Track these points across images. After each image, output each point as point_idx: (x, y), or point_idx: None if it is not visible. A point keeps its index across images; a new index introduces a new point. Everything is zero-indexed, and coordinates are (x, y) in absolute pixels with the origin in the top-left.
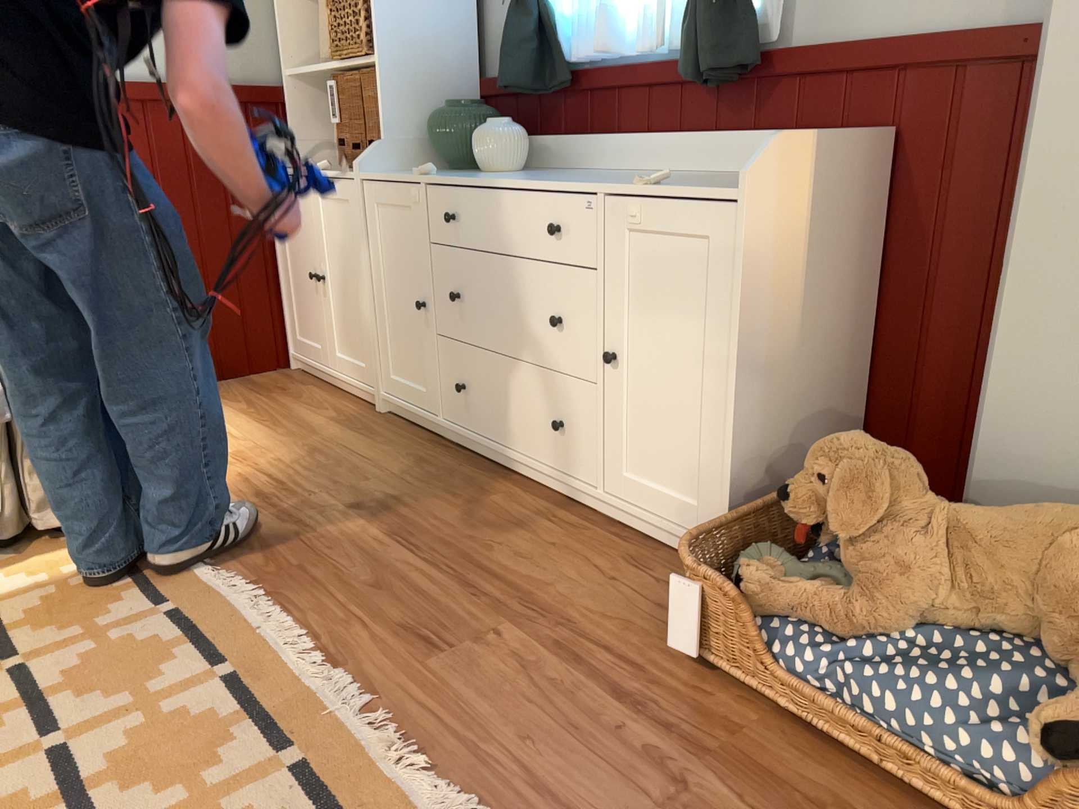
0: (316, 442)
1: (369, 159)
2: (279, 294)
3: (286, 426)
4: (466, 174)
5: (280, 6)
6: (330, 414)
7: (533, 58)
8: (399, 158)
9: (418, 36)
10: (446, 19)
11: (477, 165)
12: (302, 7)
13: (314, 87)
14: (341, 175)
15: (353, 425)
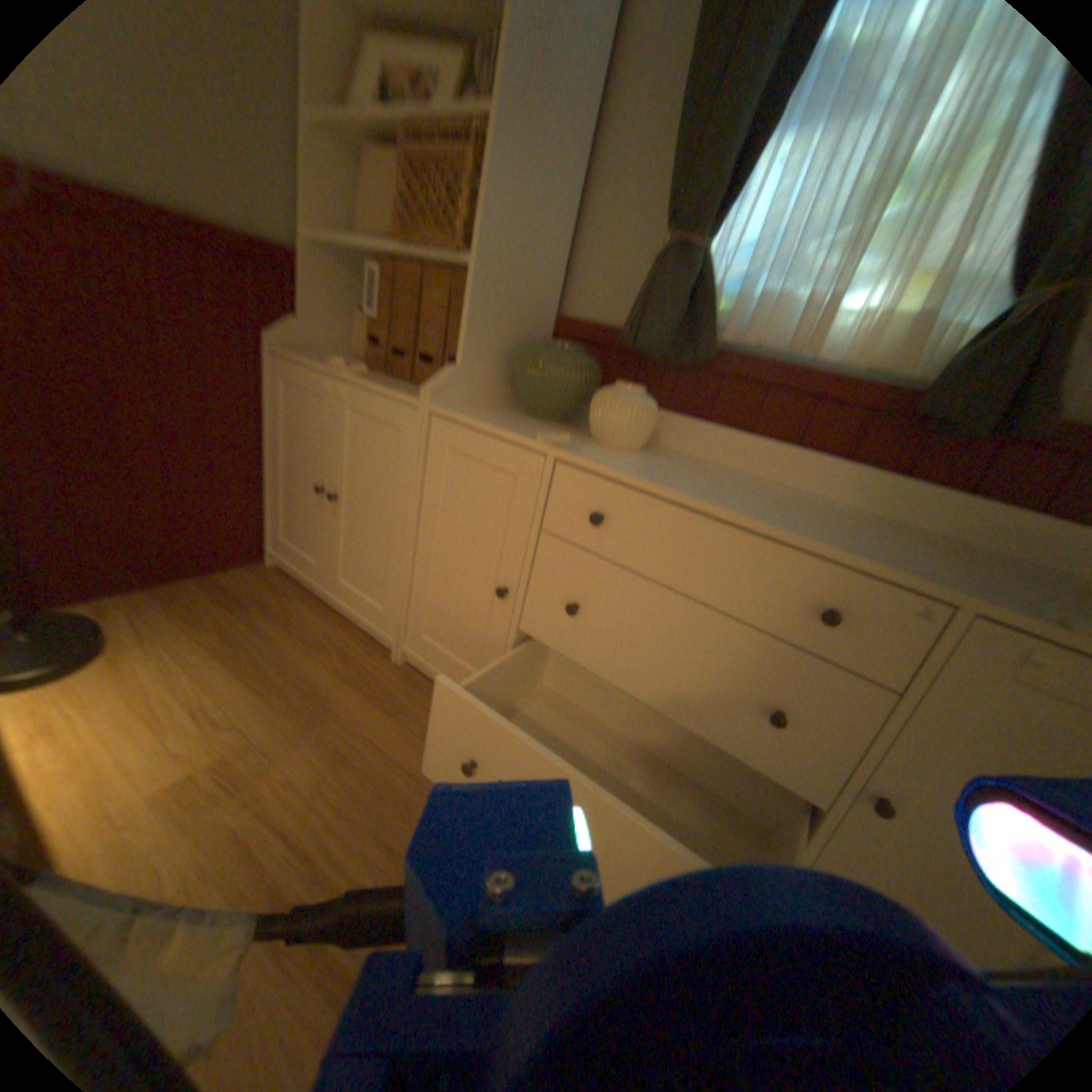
0: (338, 734)
1: (447, 388)
2: (266, 489)
3: (288, 691)
4: (587, 445)
5: (312, 141)
6: (340, 666)
7: (687, 321)
8: (478, 391)
9: (524, 244)
10: (551, 233)
11: (570, 421)
12: (338, 154)
13: (338, 260)
14: (395, 393)
15: (376, 693)
